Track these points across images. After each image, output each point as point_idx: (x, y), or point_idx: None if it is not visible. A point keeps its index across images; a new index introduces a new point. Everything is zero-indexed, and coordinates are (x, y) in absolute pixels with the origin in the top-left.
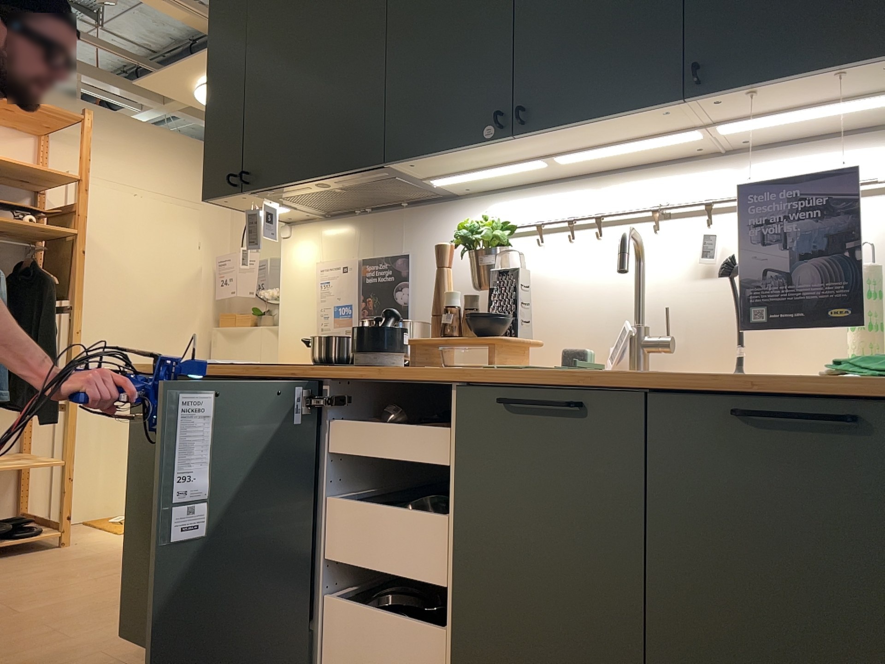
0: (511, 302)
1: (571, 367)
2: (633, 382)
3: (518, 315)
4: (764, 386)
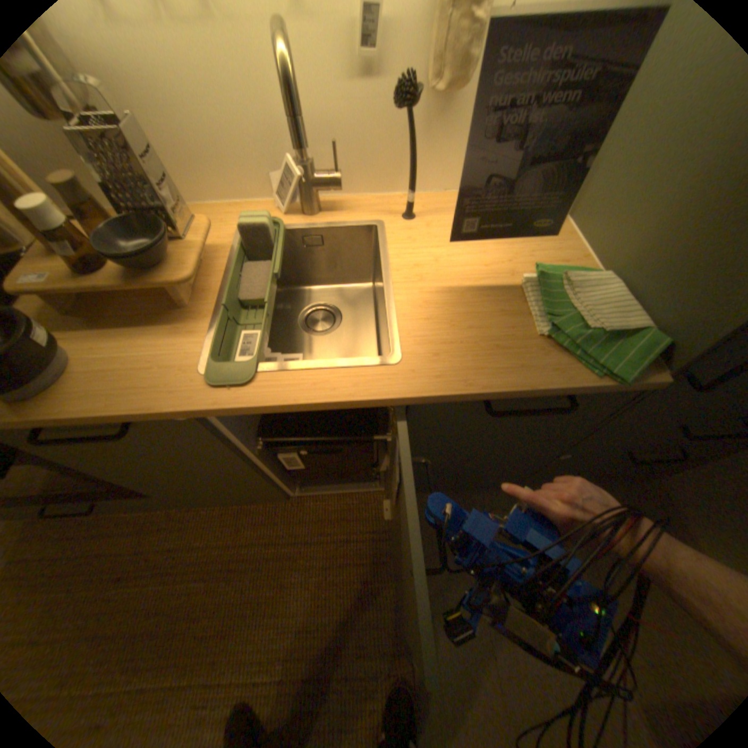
0: (135, 189)
1: (251, 243)
2: (397, 403)
3: (155, 199)
4: (515, 395)
